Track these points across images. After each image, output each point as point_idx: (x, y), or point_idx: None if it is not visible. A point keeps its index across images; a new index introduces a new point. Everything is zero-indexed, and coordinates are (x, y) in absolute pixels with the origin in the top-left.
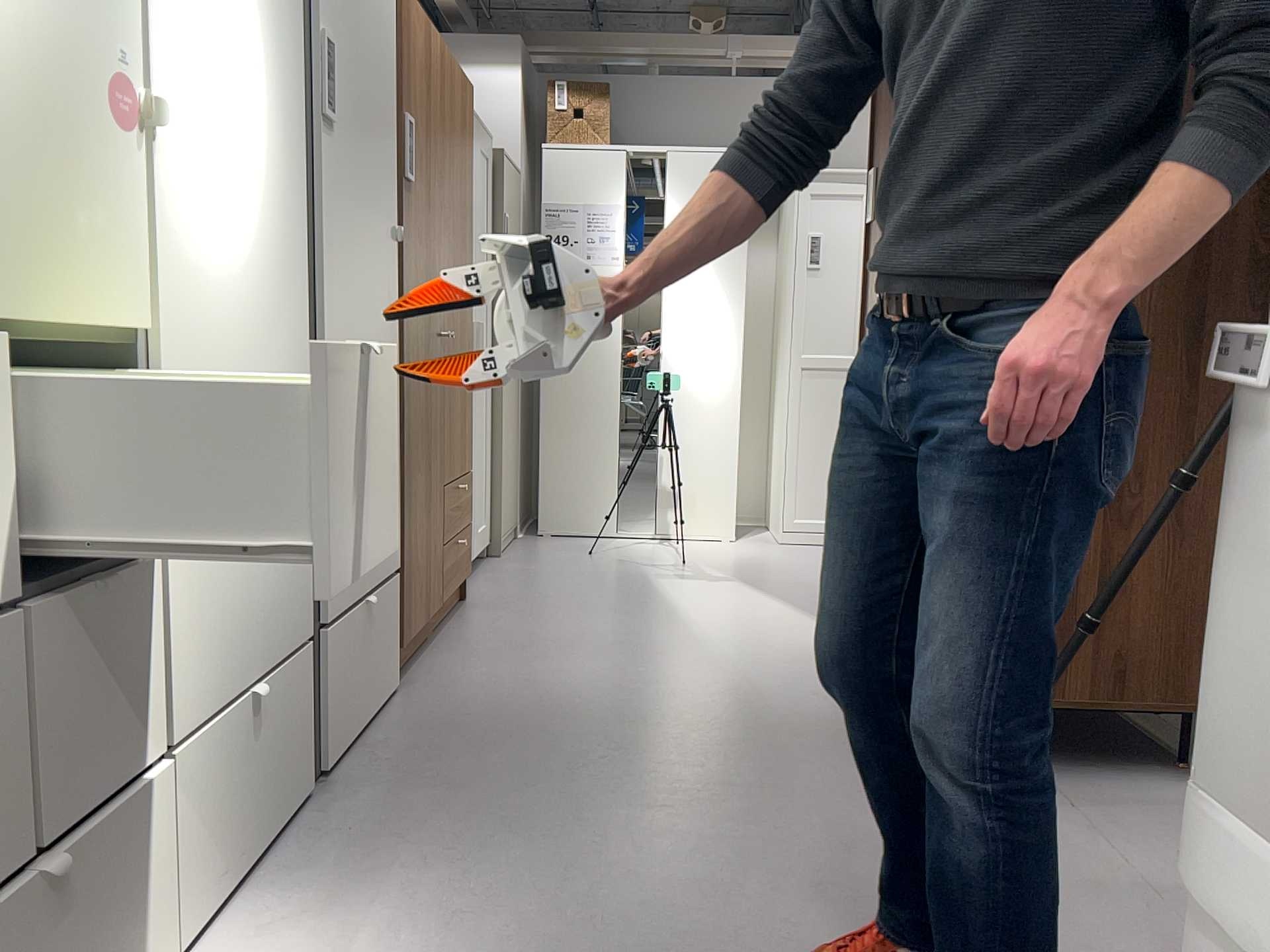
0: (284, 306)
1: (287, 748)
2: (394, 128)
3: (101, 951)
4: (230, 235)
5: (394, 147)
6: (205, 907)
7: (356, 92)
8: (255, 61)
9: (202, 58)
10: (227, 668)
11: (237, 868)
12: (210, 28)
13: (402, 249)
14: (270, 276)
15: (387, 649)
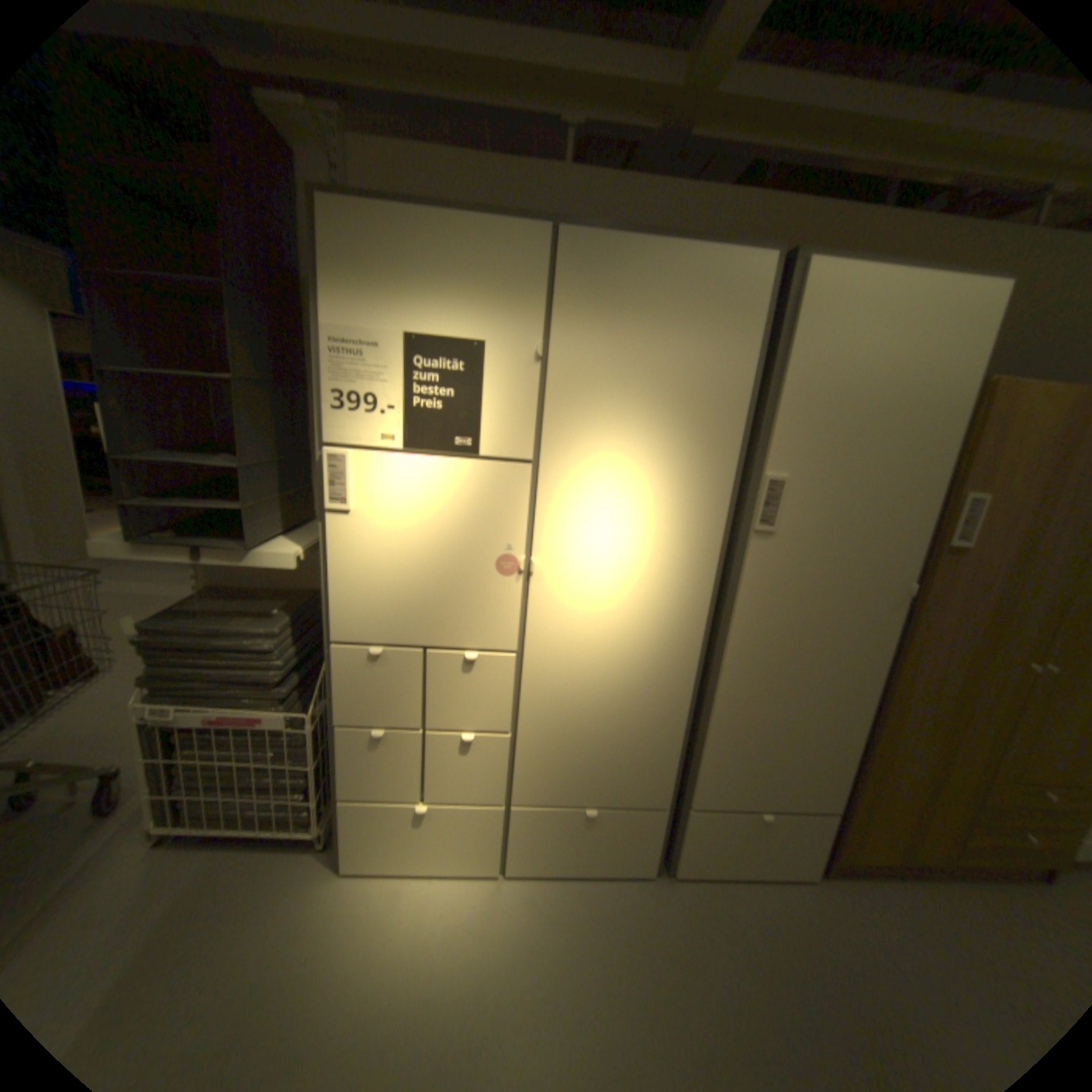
0: (672, 643)
1: (627, 849)
2: (939, 509)
3: (460, 848)
4: (609, 610)
5: (934, 525)
6: (531, 872)
7: (840, 501)
8: (658, 519)
9: (594, 531)
10: (570, 794)
11: (562, 872)
12: (605, 515)
13: (930, 601)
14: (656, 628)
15: (803, 855)
